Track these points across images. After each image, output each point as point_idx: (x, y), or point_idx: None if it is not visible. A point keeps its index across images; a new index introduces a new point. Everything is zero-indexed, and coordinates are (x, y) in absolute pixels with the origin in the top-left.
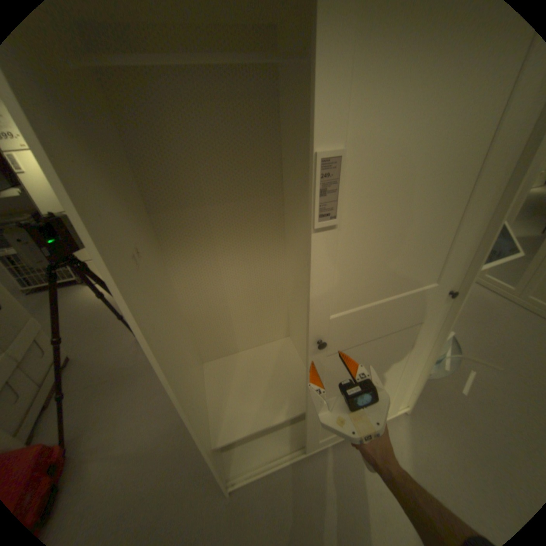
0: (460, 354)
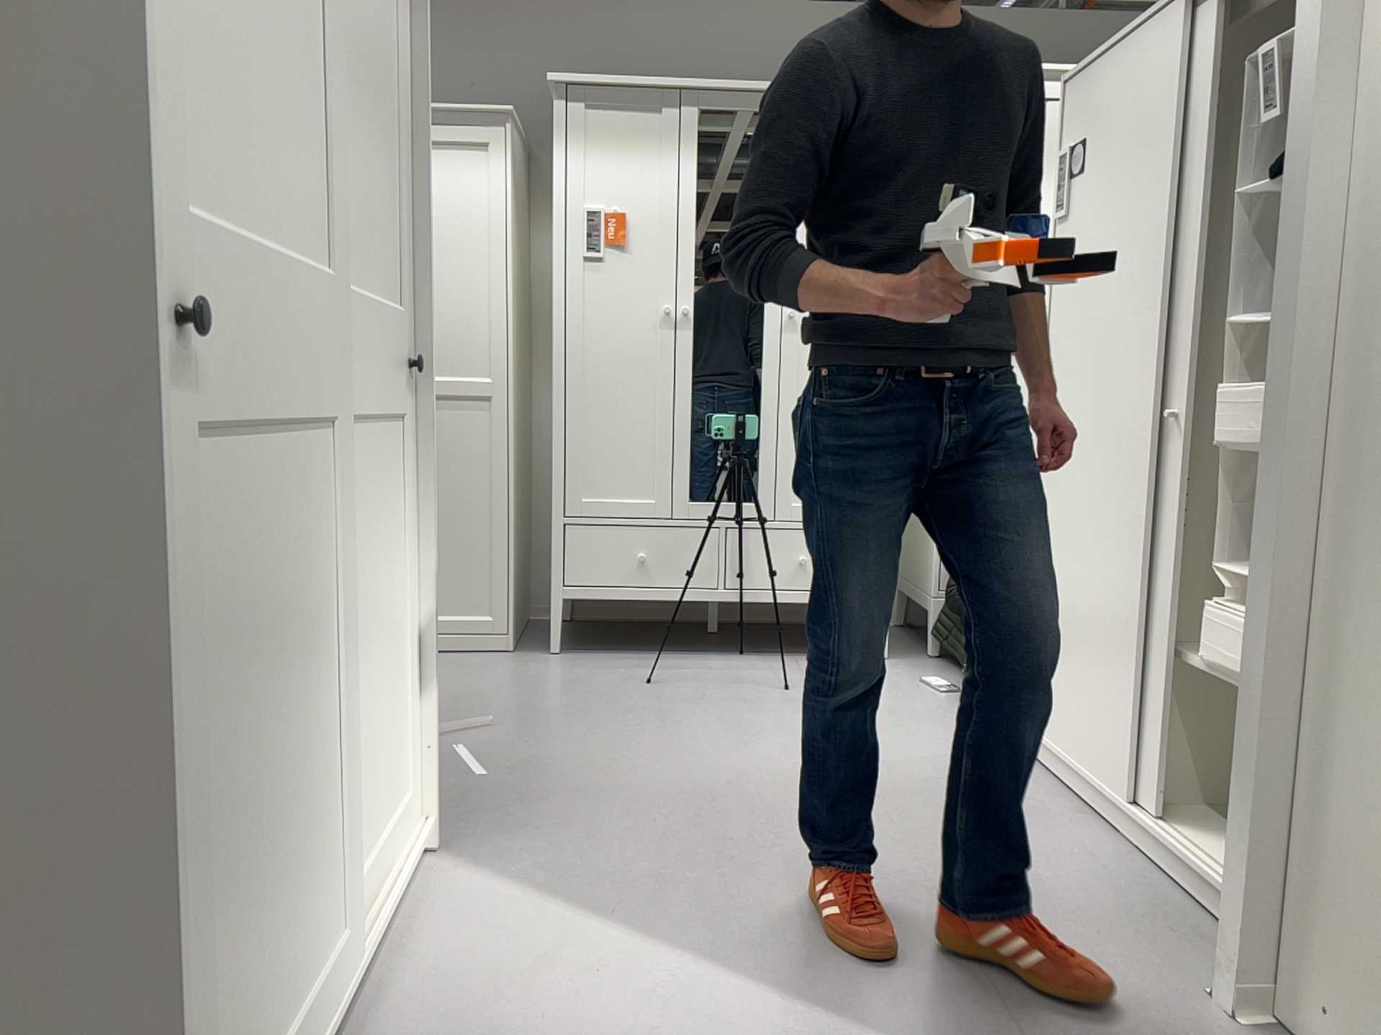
0: None
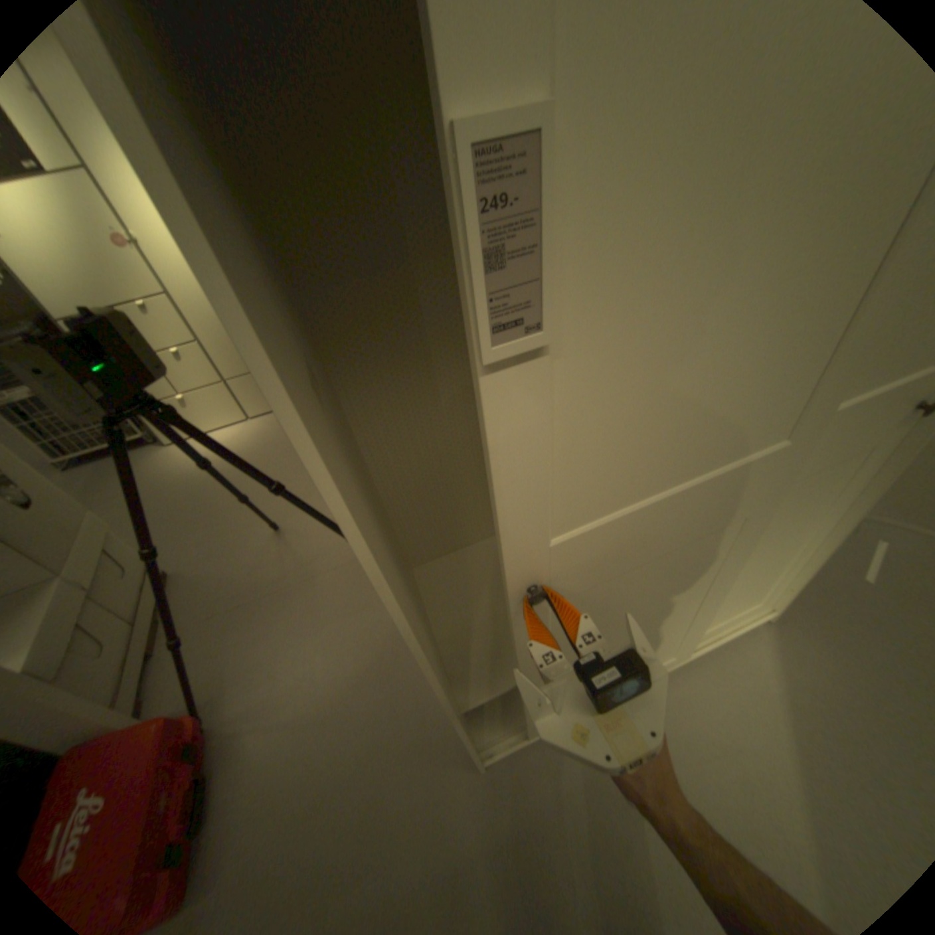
0: None
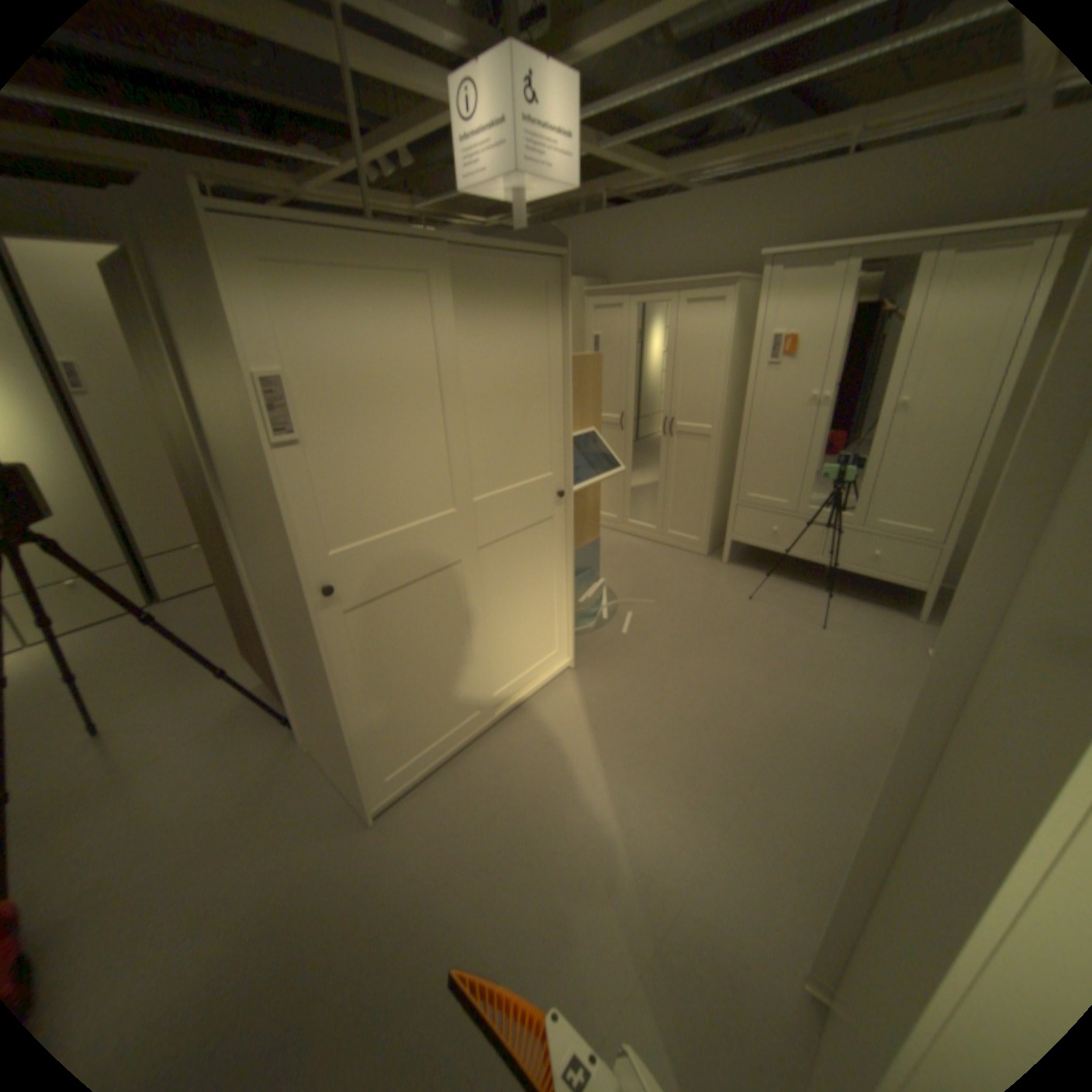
0: (616, 601)
